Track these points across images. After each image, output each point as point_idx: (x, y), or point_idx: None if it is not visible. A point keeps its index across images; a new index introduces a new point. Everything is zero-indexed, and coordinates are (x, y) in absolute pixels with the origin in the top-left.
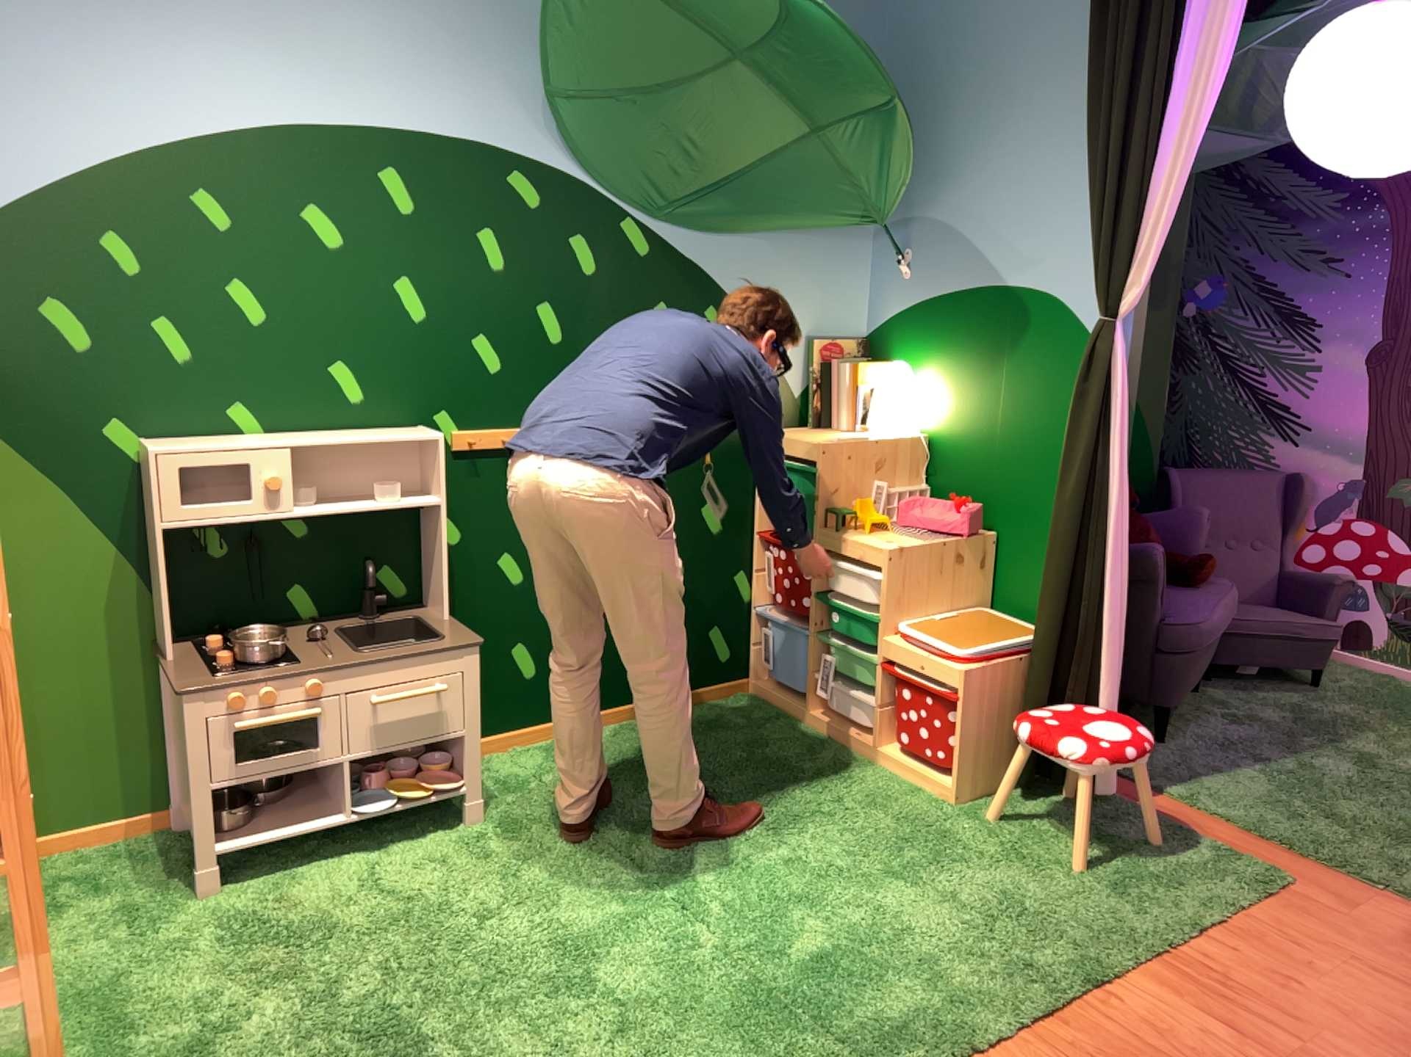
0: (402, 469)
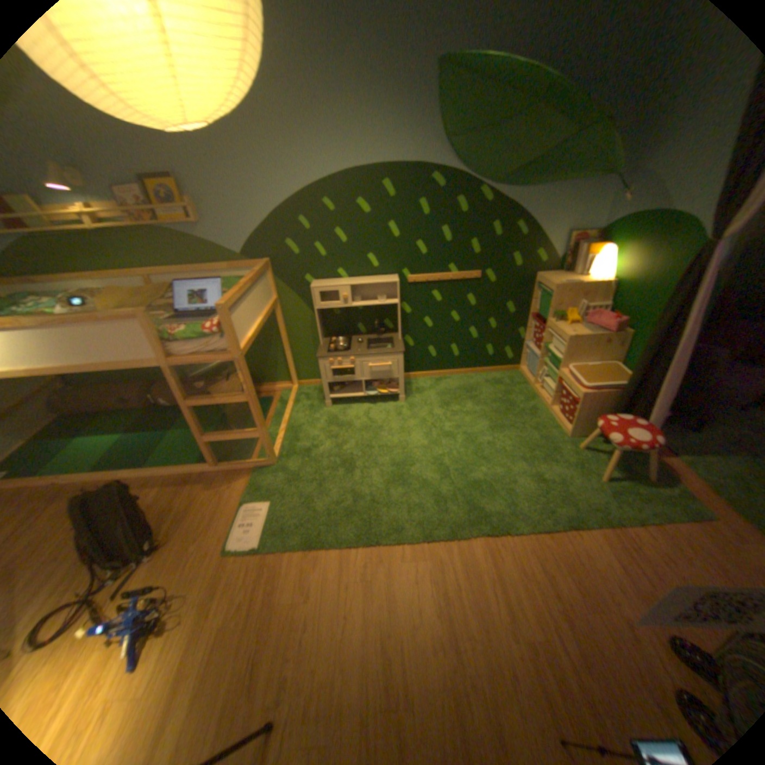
0: (390, 290)
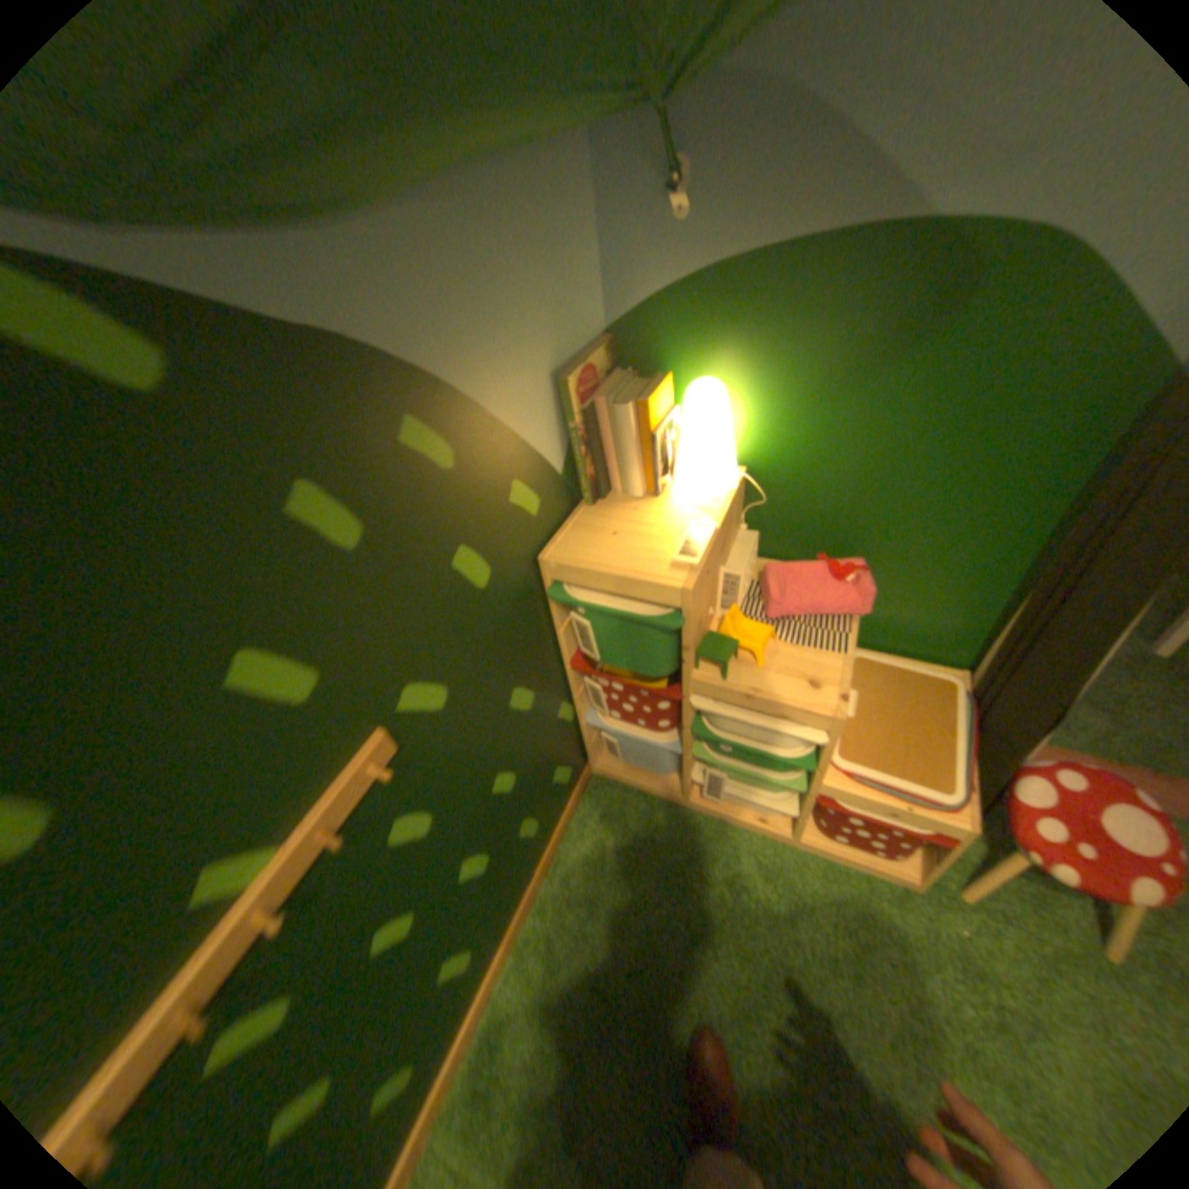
0: None
